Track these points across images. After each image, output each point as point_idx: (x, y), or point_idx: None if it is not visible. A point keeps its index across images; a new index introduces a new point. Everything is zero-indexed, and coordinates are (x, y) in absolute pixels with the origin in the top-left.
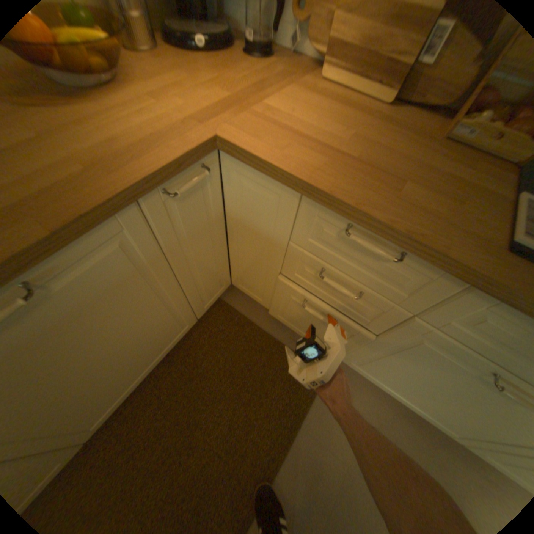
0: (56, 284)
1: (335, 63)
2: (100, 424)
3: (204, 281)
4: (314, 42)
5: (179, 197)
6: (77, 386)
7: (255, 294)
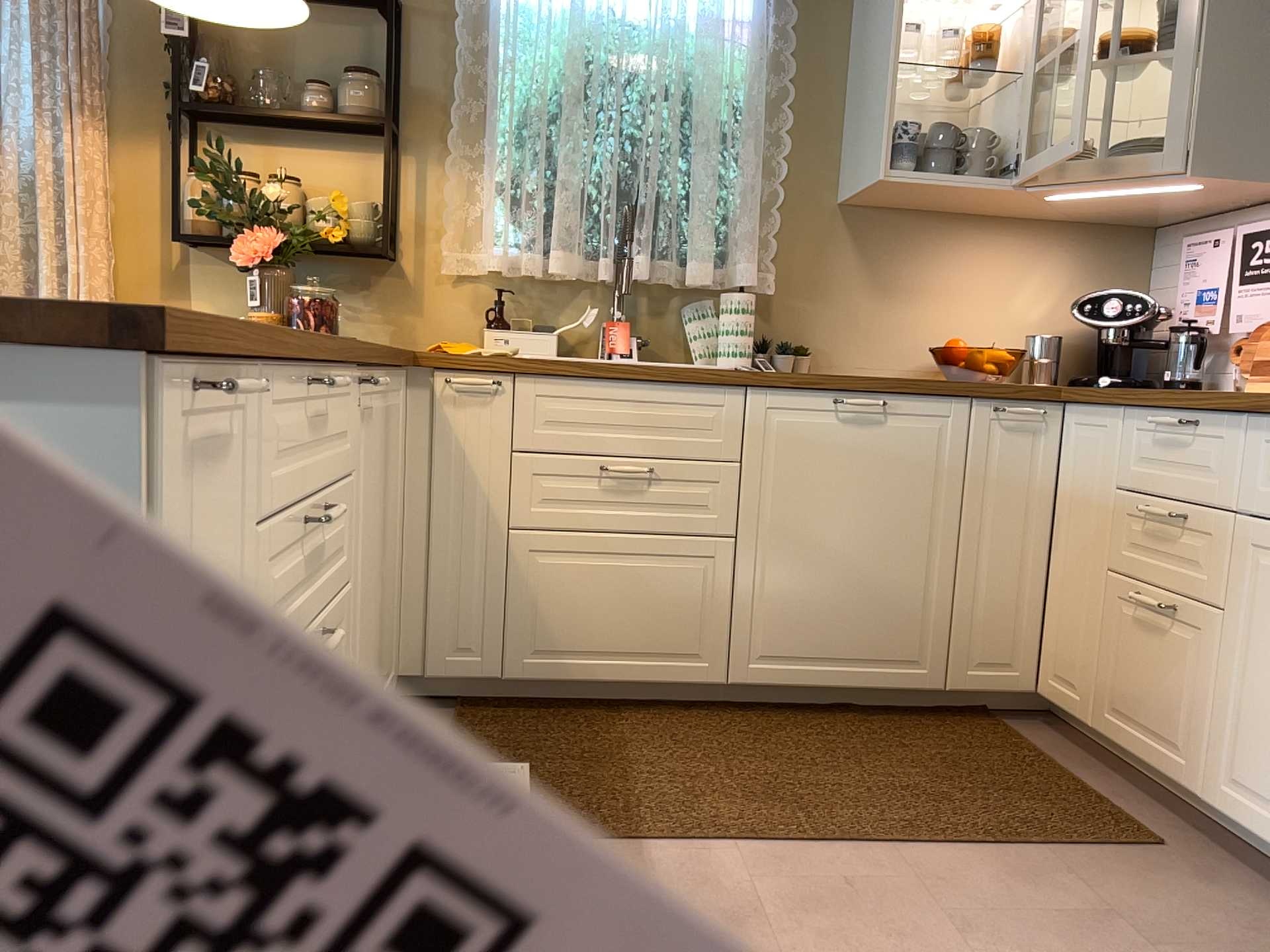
0: (893, 419)
1: (1258, 381)
2: (759, 675)
3: (990, 591)
4: (1246, 374)
5: (1006, 425)
6: (816, 548)
7: (1072, 690)
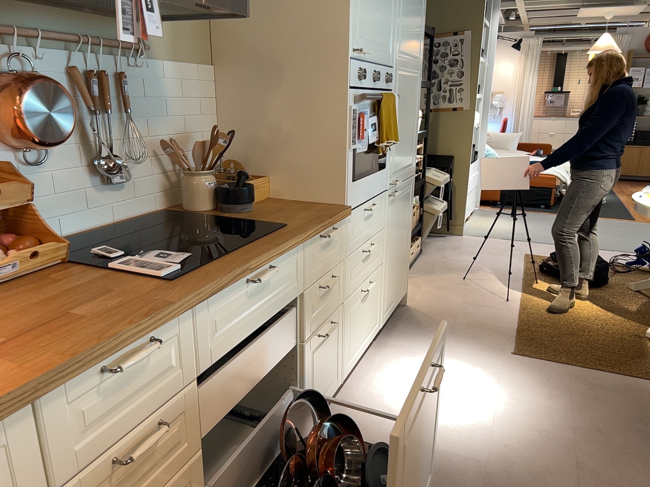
0: None
1: None
2: None
3: None
4: None
5: None
6: None
7: None
